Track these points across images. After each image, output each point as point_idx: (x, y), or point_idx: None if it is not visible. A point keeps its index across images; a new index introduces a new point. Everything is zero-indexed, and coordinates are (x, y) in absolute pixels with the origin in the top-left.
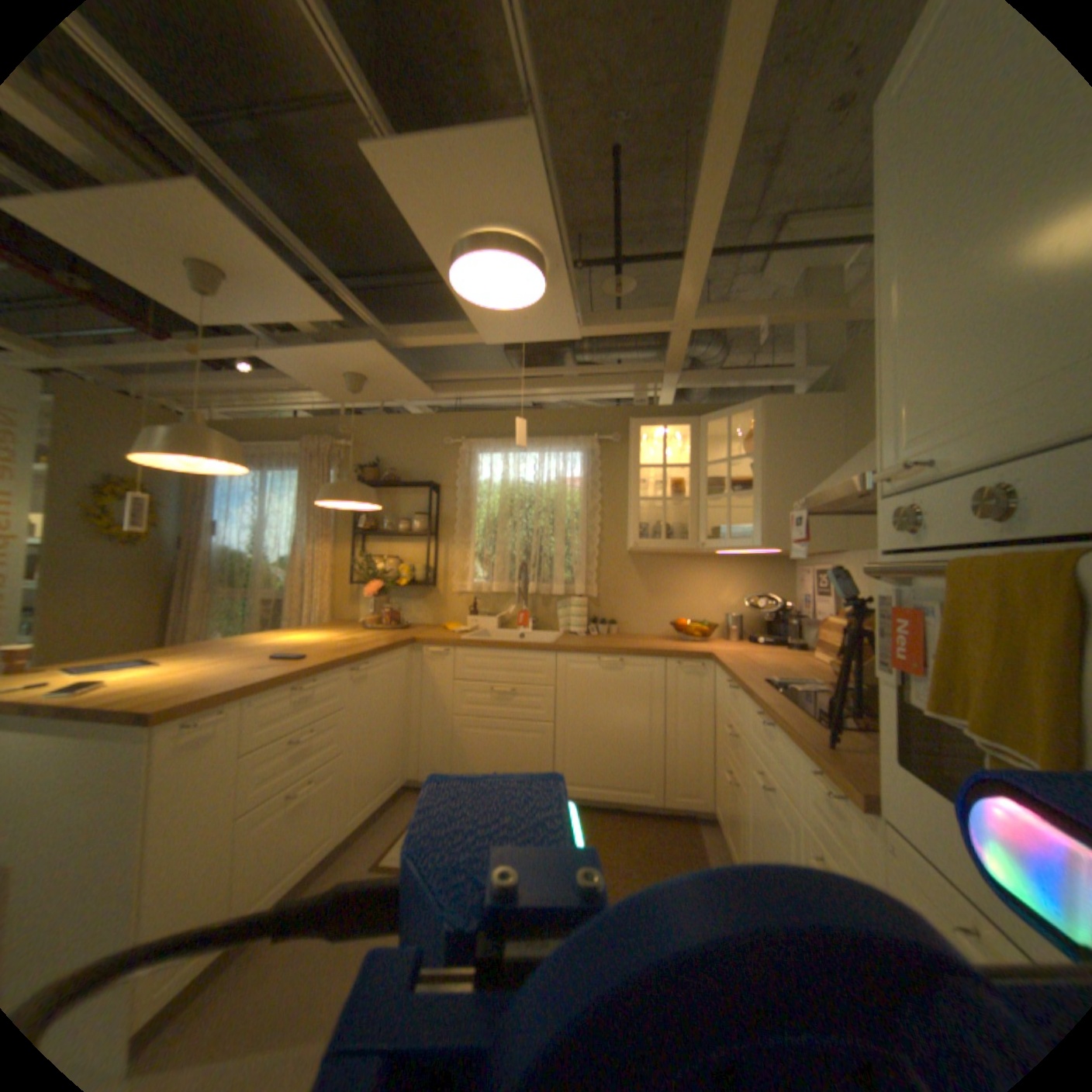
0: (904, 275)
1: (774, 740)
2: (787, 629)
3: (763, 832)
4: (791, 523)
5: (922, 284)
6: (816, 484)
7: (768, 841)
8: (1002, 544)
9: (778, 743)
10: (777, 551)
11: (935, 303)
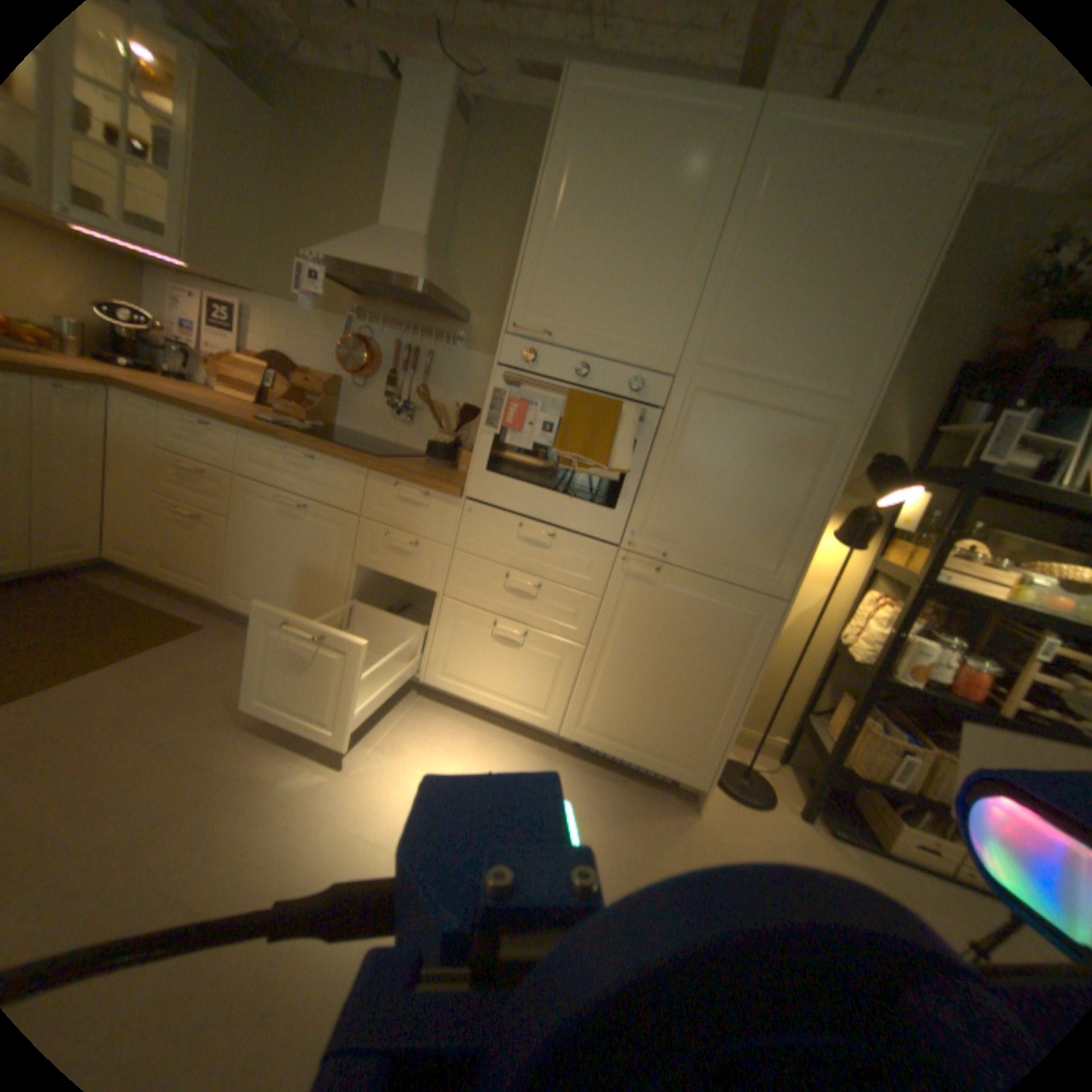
0: (559, 216)
1: (309, 469)
2: (137, 352)
3: (273, 542)
4: (209, 239)
5: (570, 237)
6: (235, 205)
7: (283, 545)
8: (563, 381)
9: (317, 471)
10: (182, 266)
11: (575, 256)
